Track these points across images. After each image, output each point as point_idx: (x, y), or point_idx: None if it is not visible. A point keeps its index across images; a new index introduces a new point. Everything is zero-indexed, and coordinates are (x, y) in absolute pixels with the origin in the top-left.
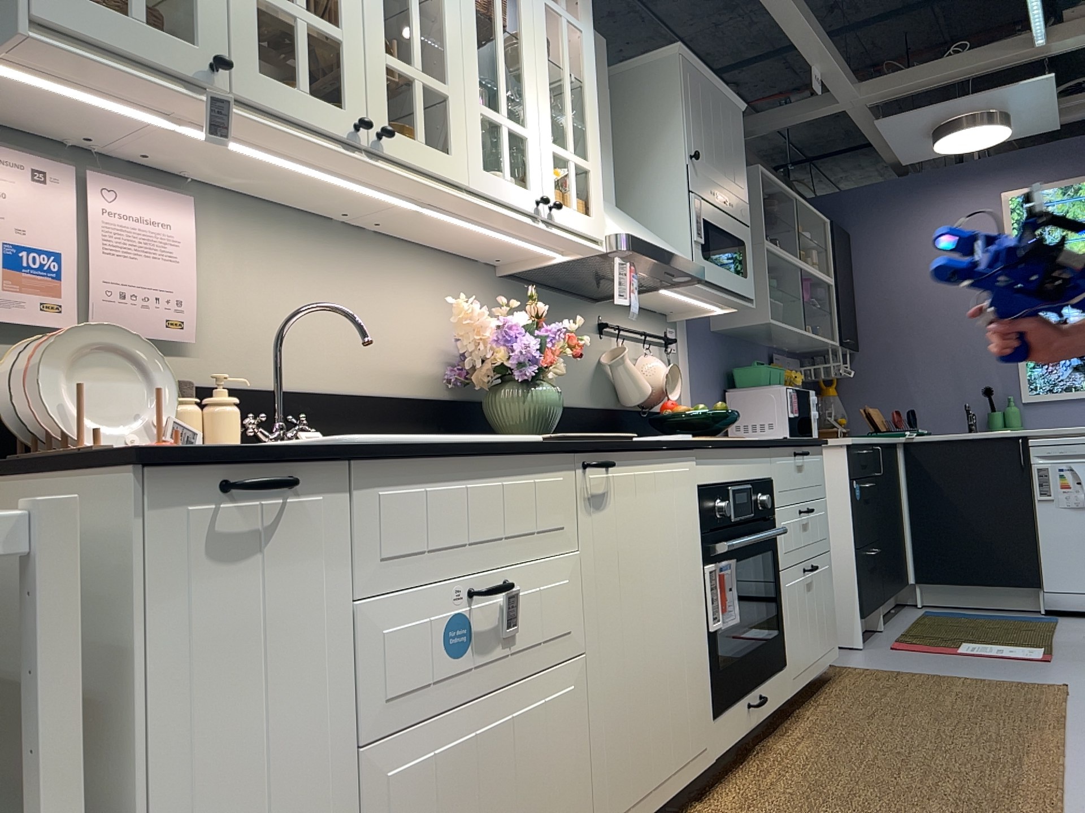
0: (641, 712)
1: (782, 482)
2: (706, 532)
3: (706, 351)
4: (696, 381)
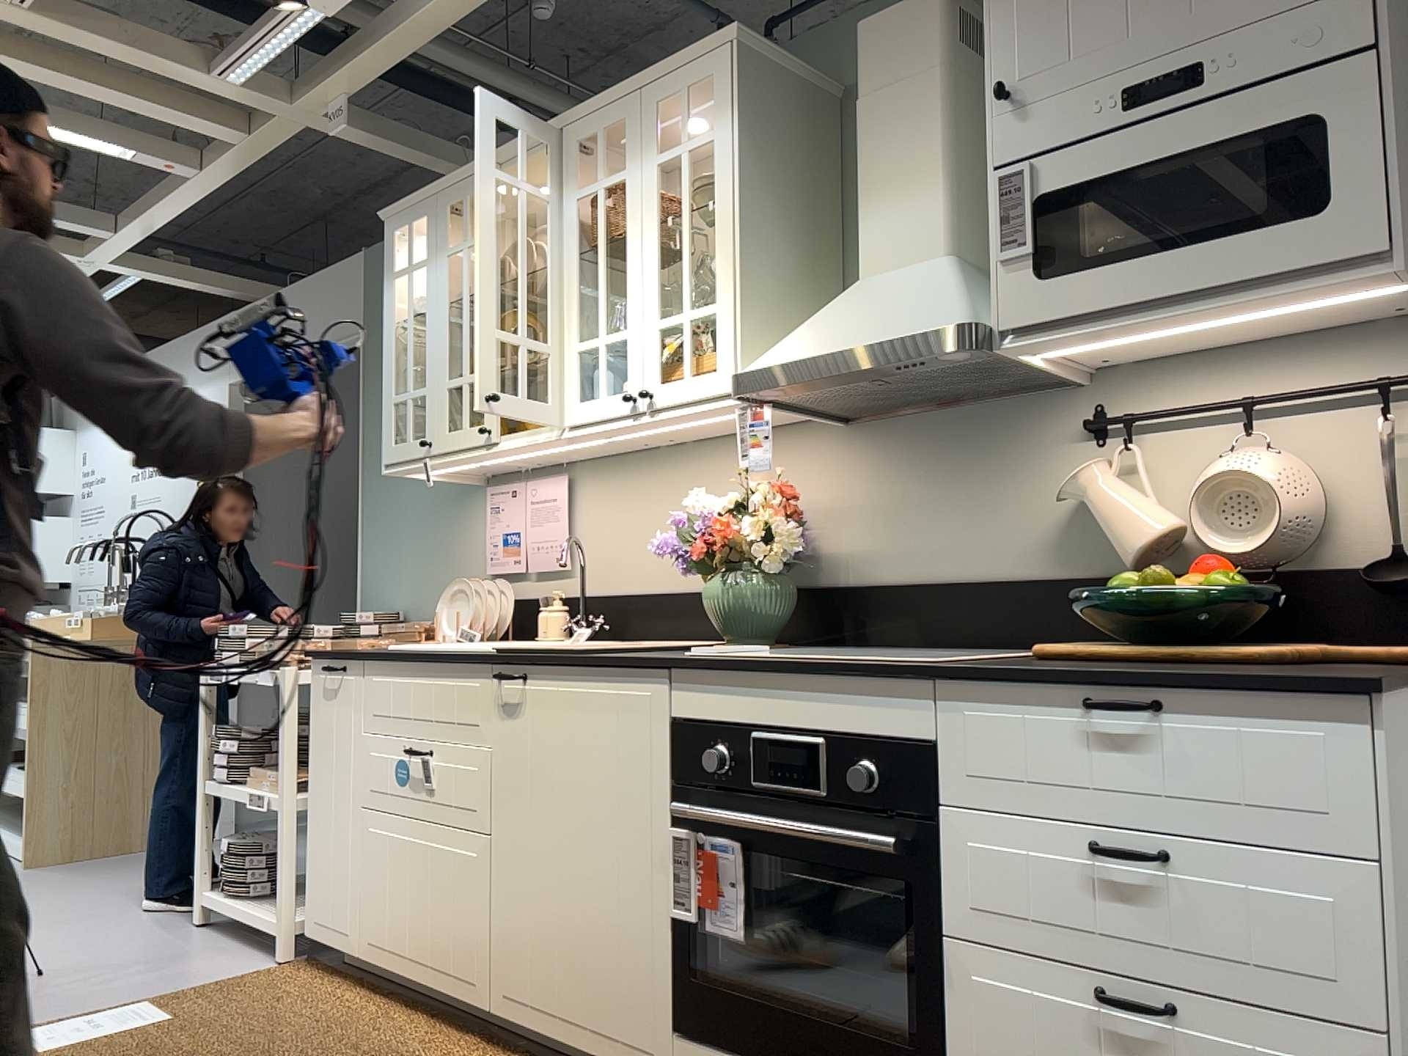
0: (545, 929)
1: (978, 758)
2: (683, 785)
3: None
4: None
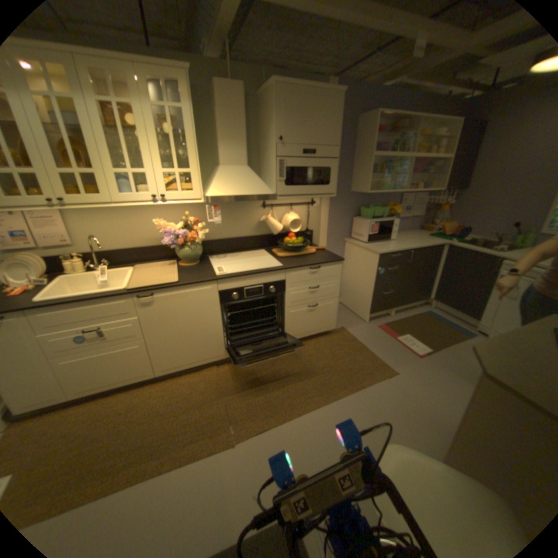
0: (178, 350)
1: (293, 281)
2: (225, 304)
3: (342, 202)
4: (331, 216)
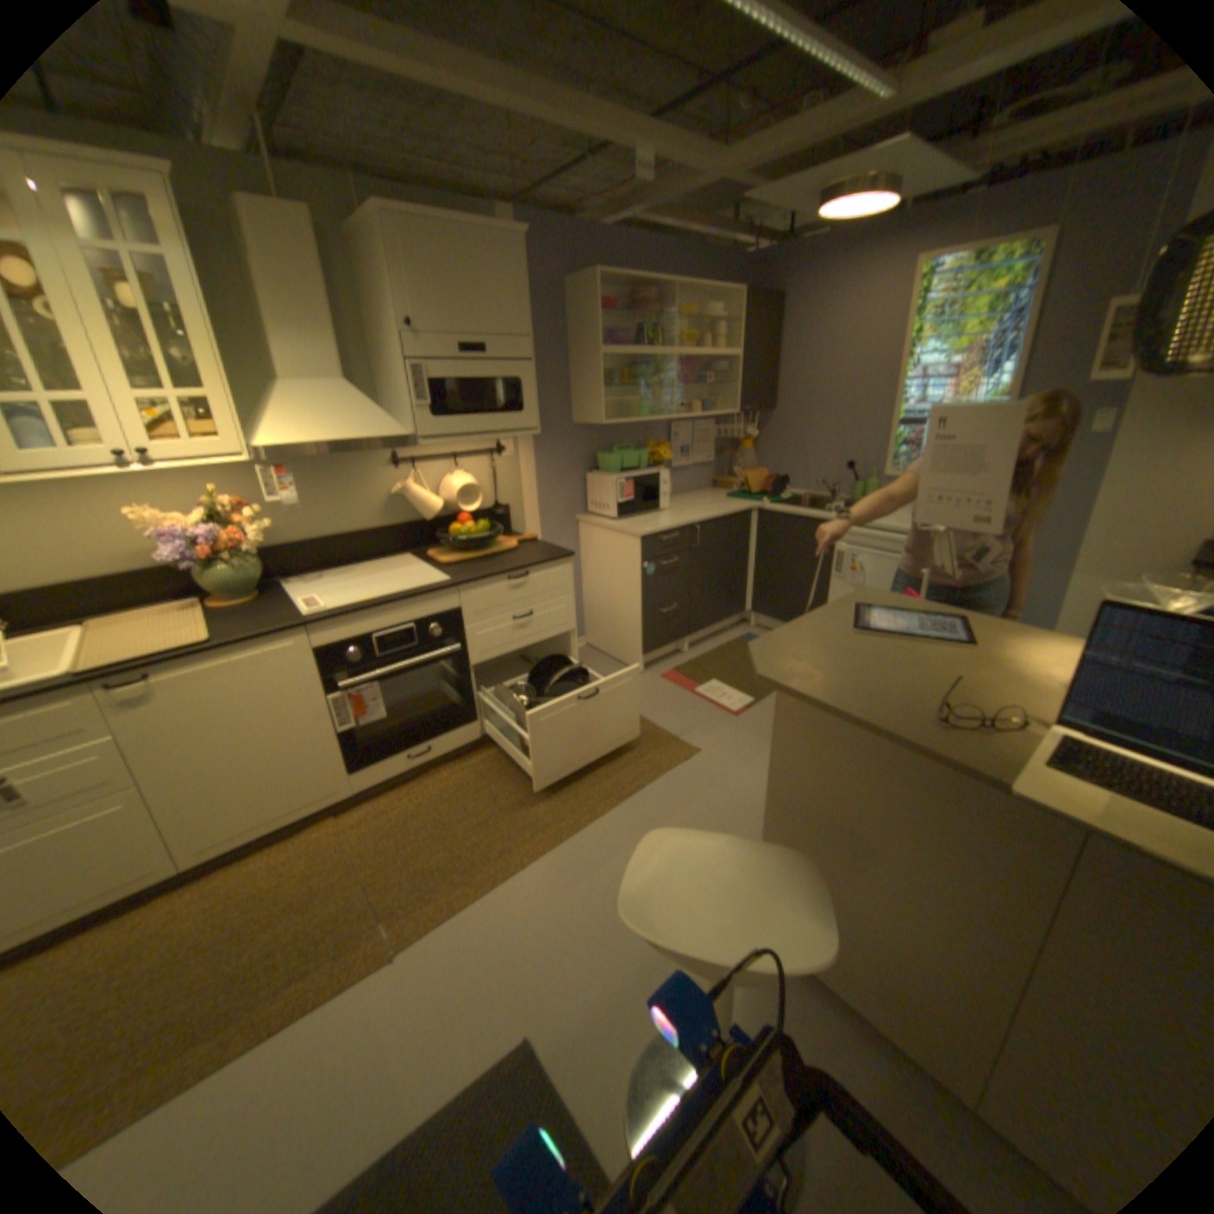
0: (229, 799)
1: (477, 609)
2: (330, 677)
3: (559, 446)
4: (541, 475)
